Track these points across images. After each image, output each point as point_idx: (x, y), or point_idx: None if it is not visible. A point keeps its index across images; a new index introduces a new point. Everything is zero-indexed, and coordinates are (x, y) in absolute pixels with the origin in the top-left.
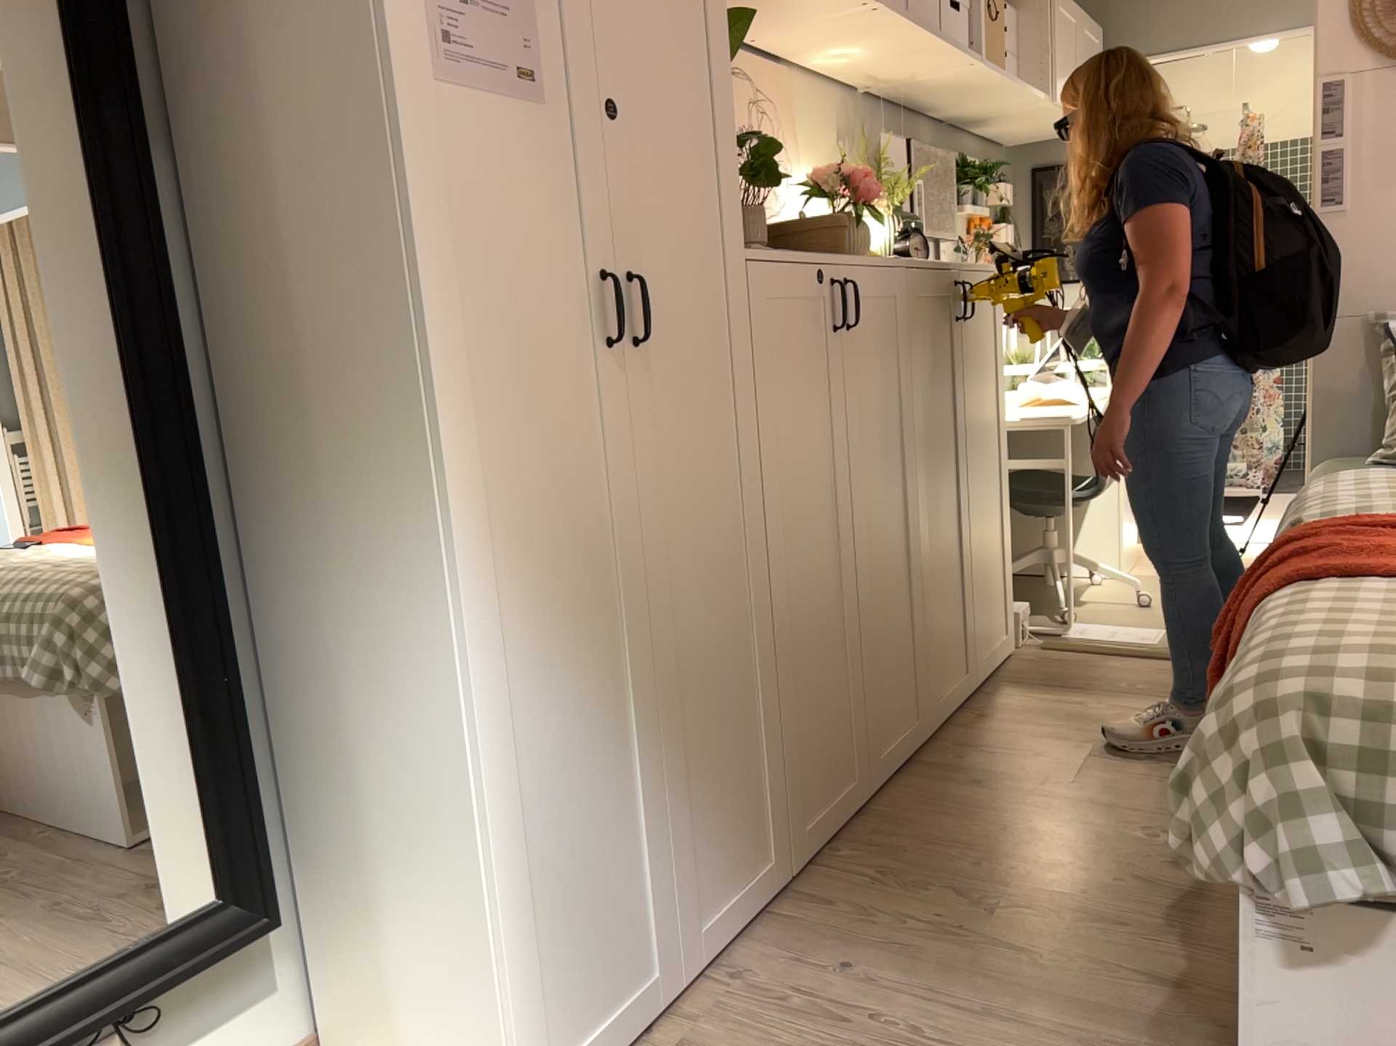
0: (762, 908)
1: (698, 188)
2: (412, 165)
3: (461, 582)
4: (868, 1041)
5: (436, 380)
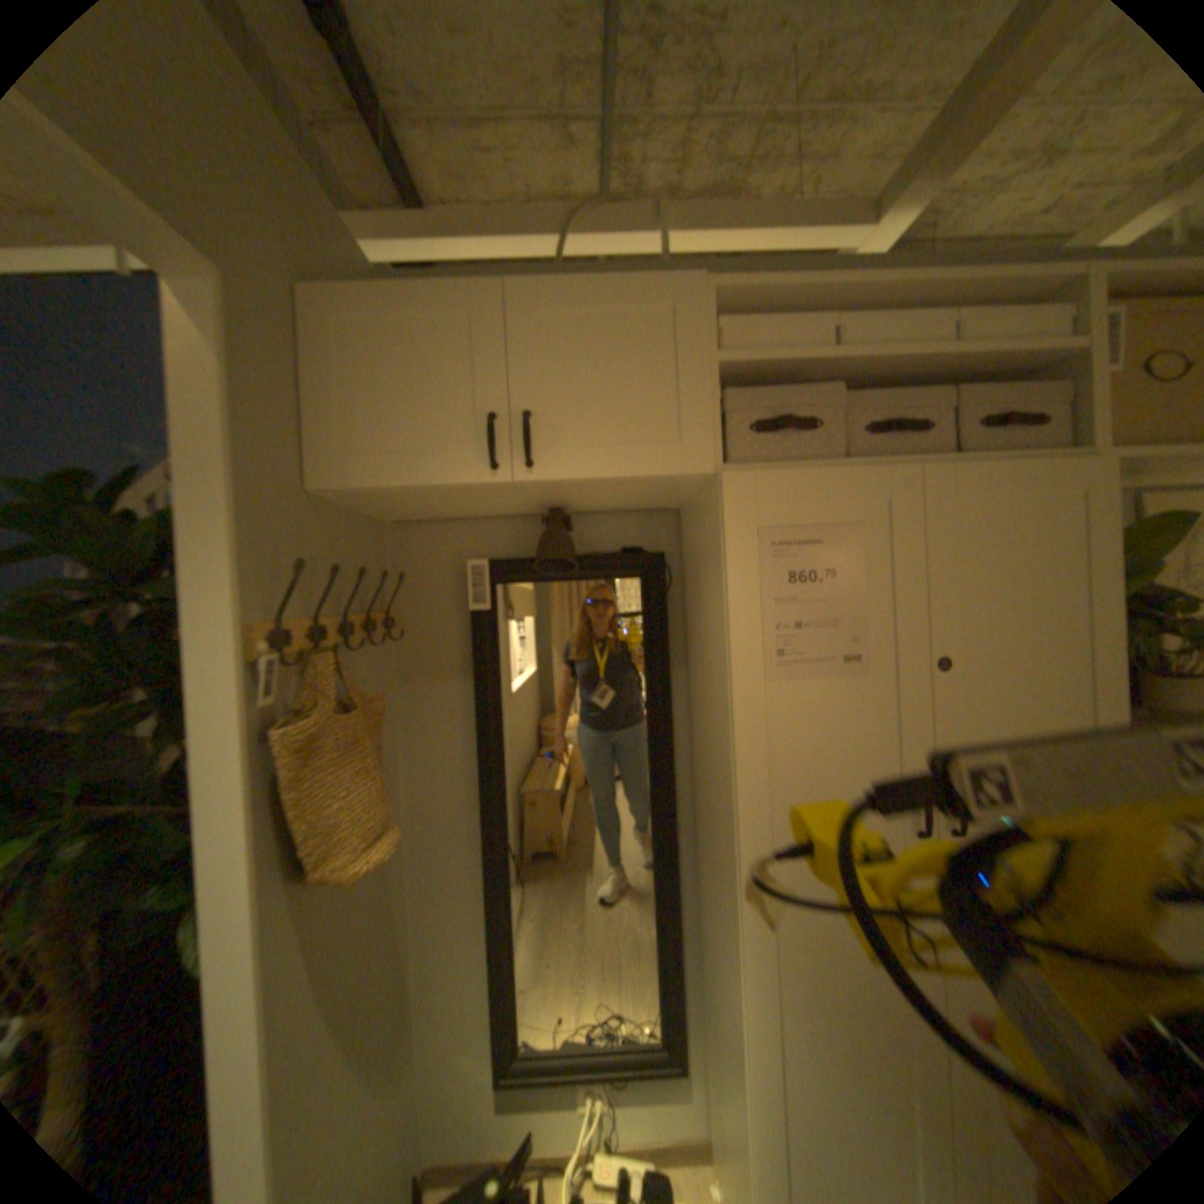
0: None
1: (1084, 681)
2: (736, 739)
3: (748, 994)
4: None
5: (742, 867)
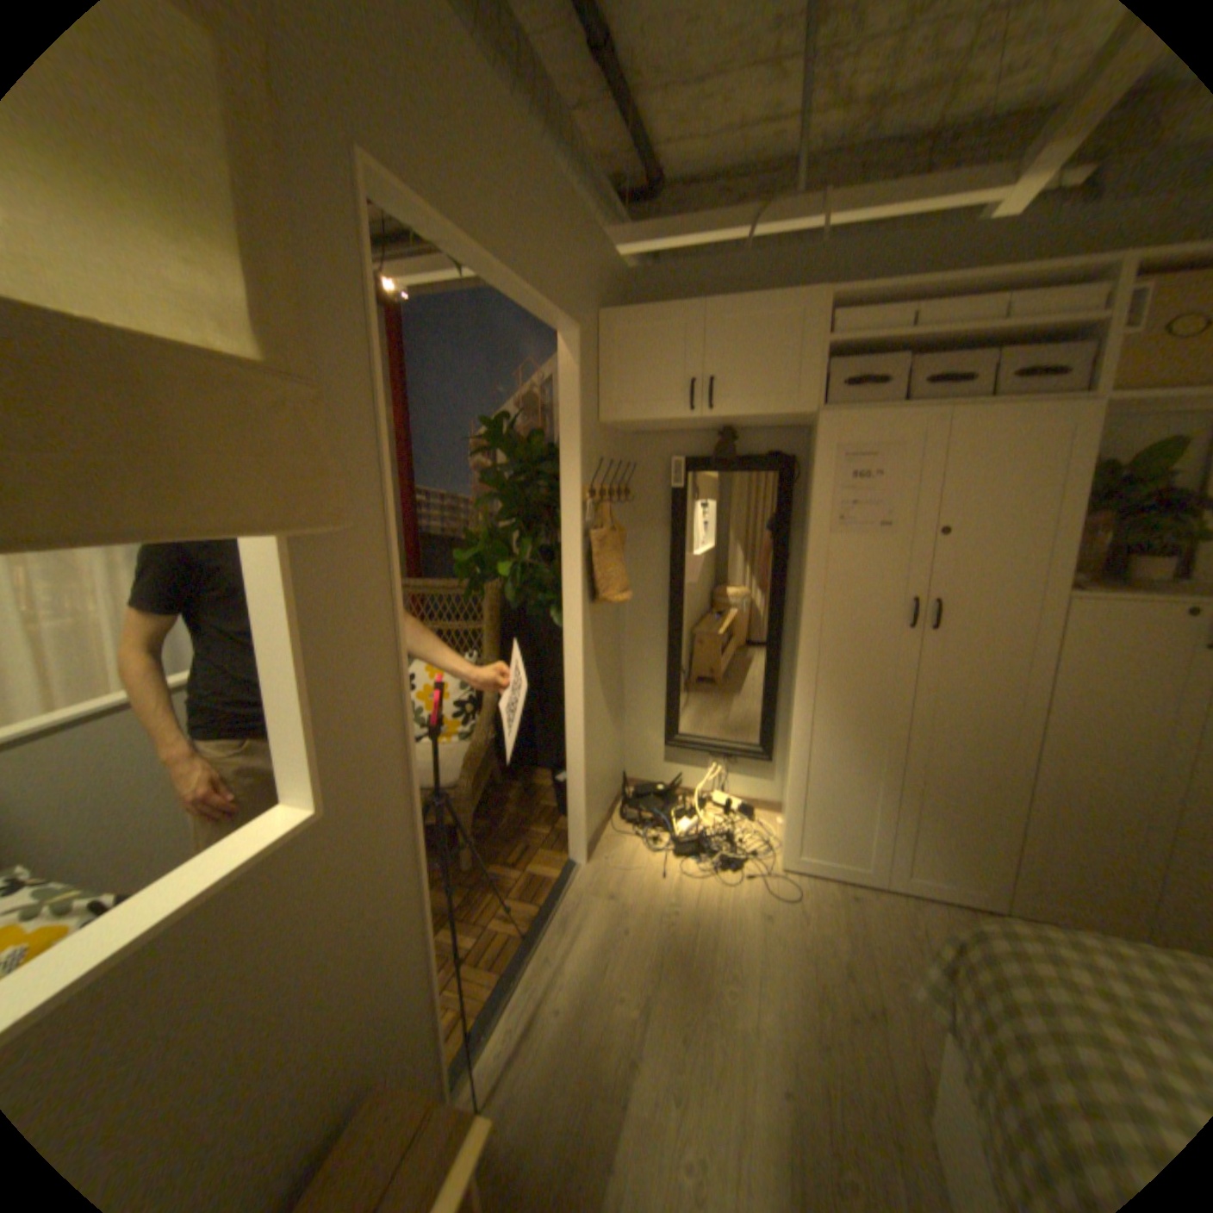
0: (972, 913)
1: (1063, 554)
2: (808, 564)
3: (798, 694)
4: (915, 968)
5: (803, 630)
